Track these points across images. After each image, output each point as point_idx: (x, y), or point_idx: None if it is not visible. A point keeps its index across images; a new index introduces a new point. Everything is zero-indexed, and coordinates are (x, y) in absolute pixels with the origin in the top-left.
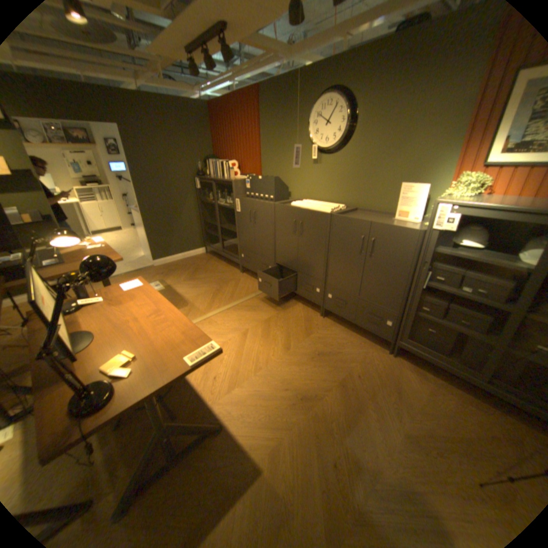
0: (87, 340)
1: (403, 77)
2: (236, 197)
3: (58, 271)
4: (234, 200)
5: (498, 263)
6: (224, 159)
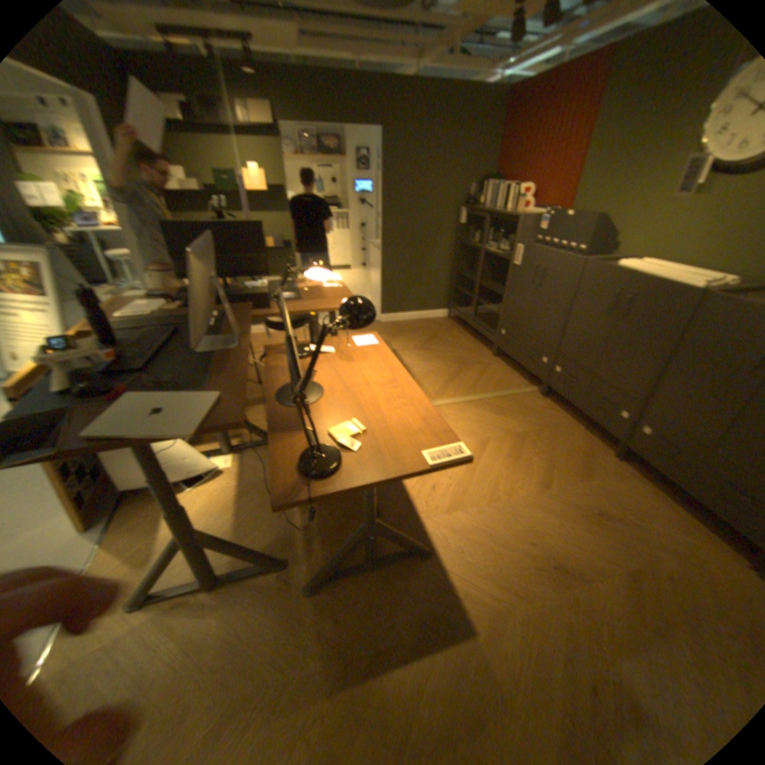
0: (319, 395)
1: None
2: (520, 242)
3: (297, 308)
4: (515, 247)
5: None
6: (514, 181)
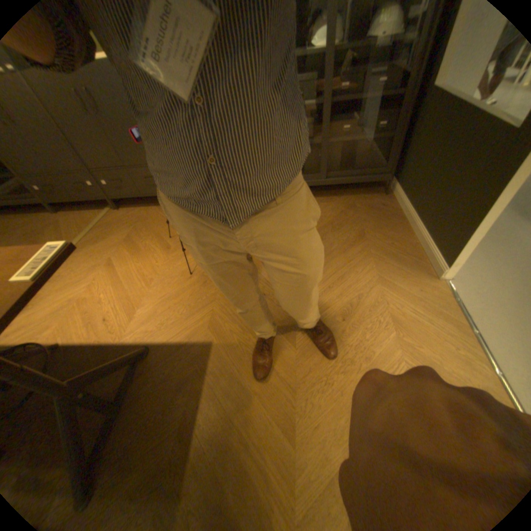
0: None
1: None
2: None
3: None
4: None
5: (301, 50)
6: None
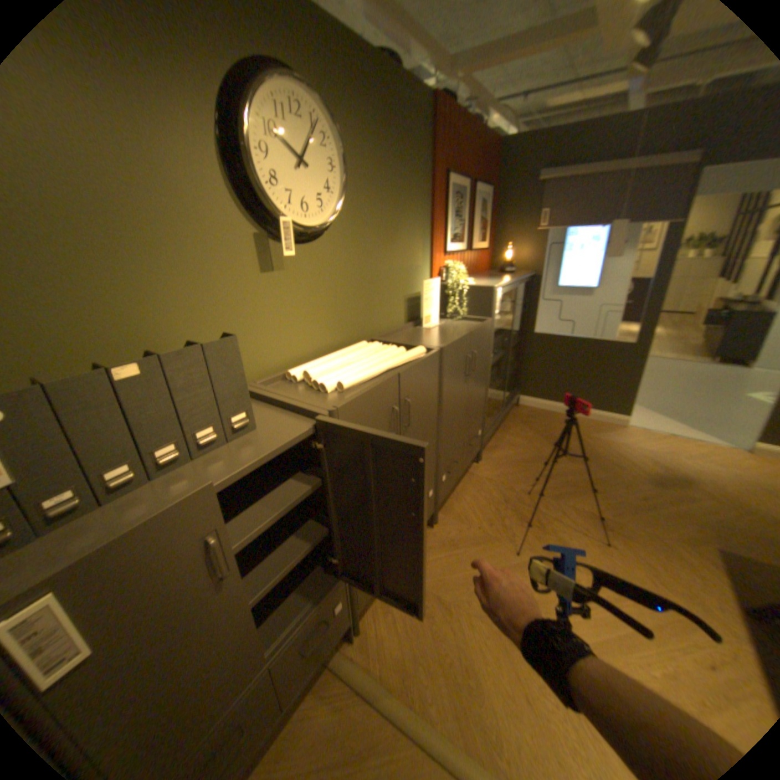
0: None
1: (384, 127)
2: None
3: None
4: None
5: (501, 324)
6: None
